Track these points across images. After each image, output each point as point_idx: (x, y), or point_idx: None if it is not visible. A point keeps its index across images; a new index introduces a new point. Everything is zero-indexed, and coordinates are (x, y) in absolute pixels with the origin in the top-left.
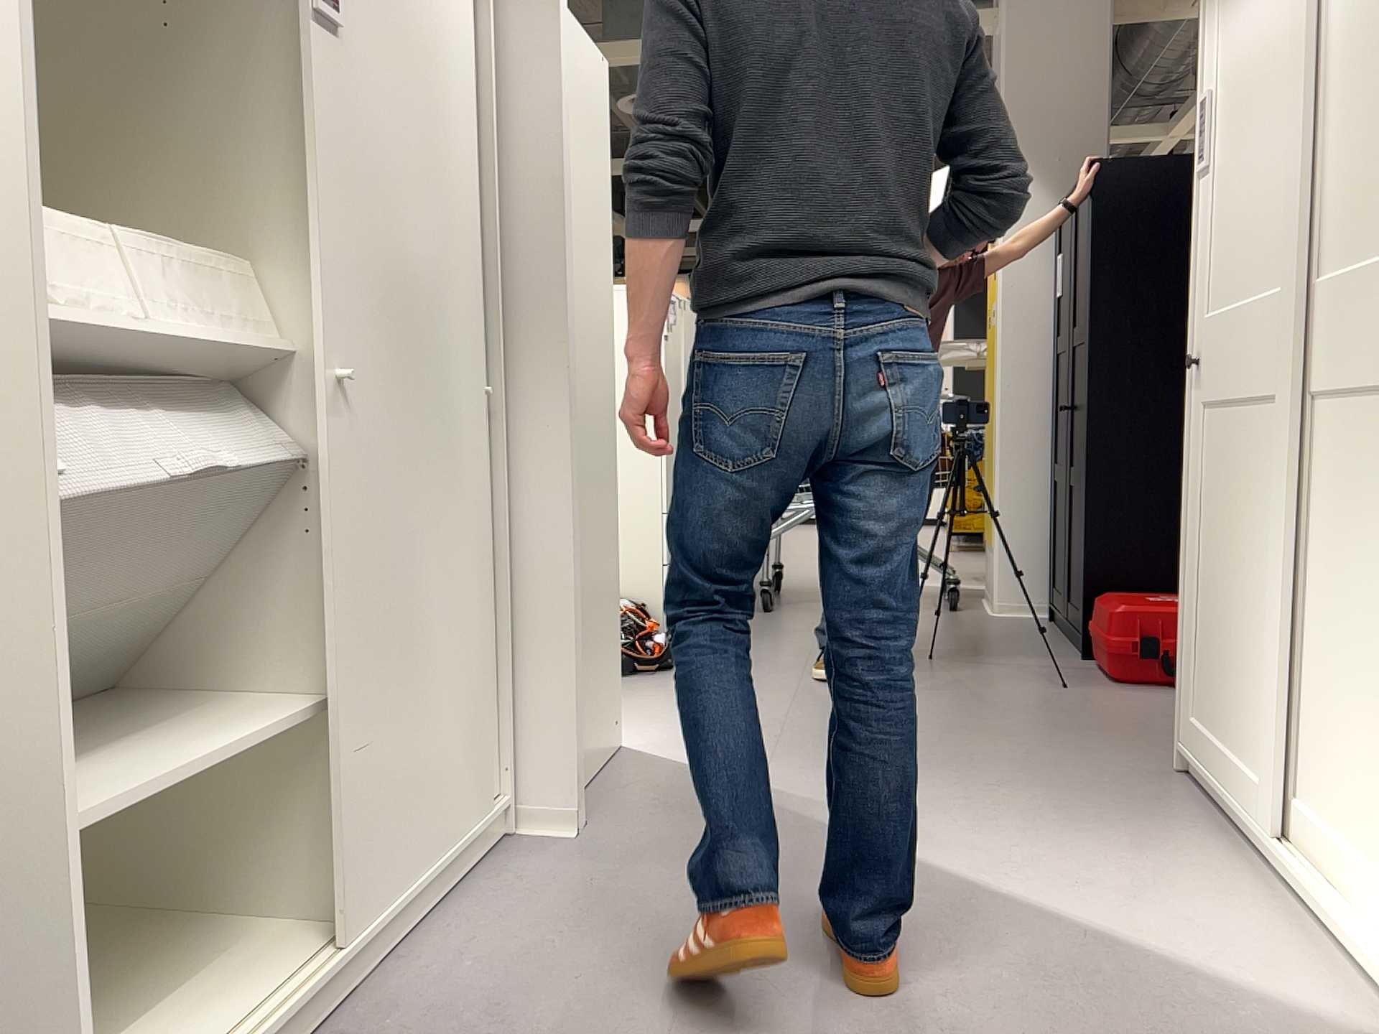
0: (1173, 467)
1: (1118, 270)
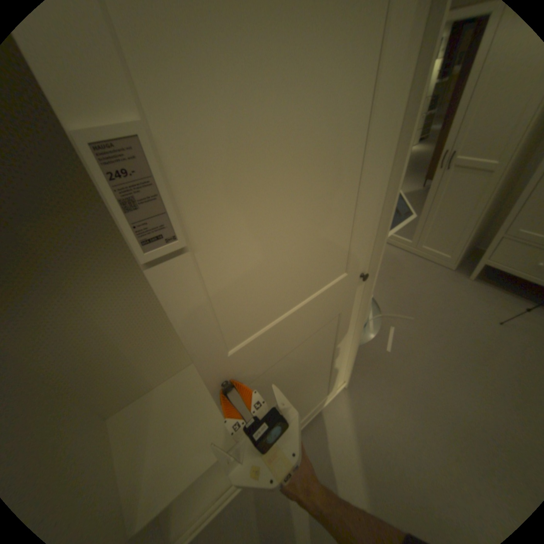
0: None
1: None
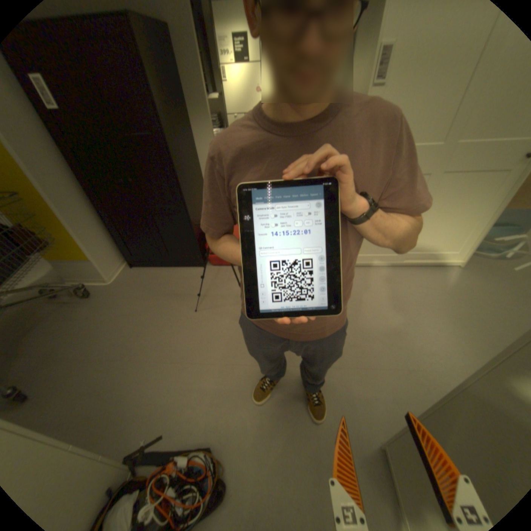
0: (196, 190)
1: (161, 99)
